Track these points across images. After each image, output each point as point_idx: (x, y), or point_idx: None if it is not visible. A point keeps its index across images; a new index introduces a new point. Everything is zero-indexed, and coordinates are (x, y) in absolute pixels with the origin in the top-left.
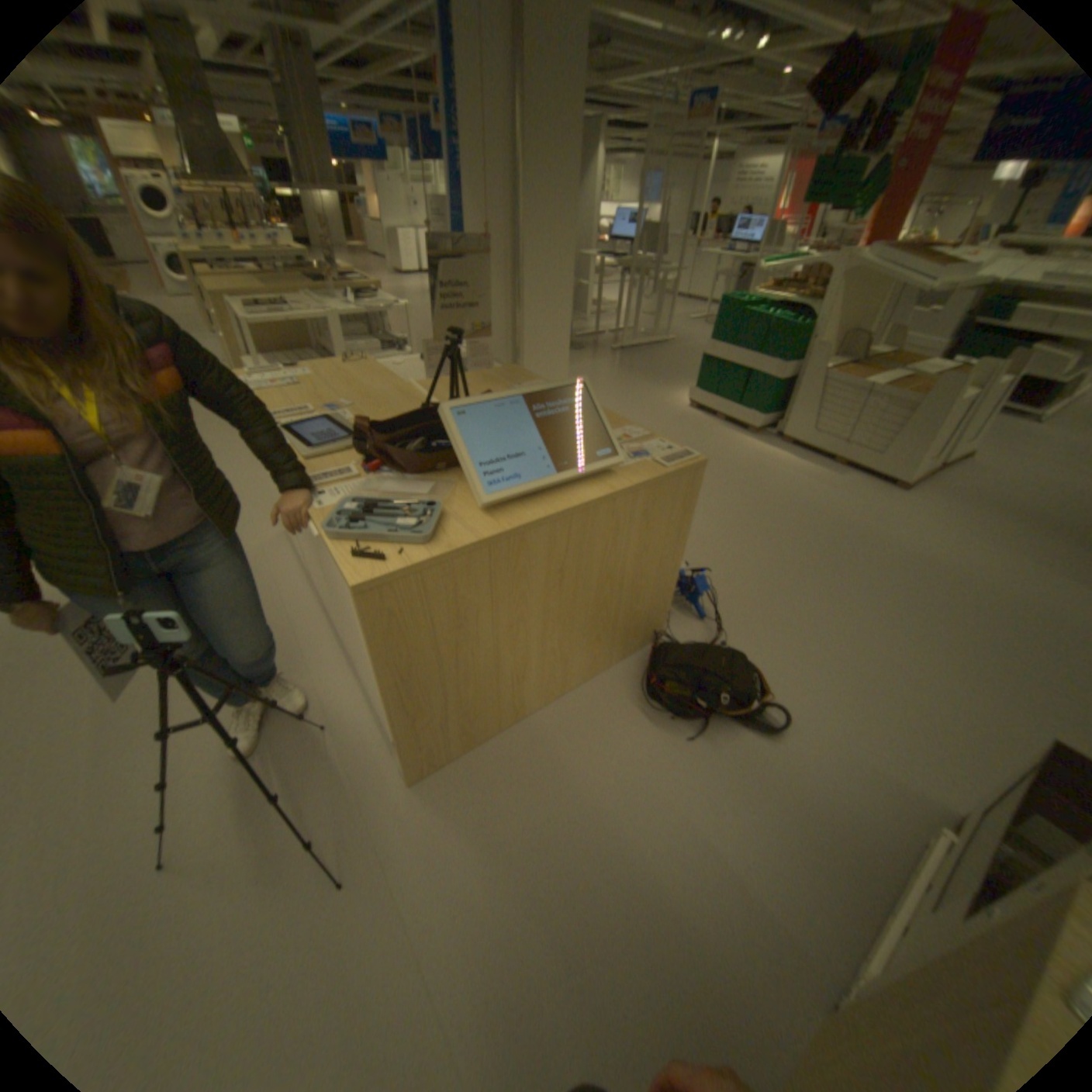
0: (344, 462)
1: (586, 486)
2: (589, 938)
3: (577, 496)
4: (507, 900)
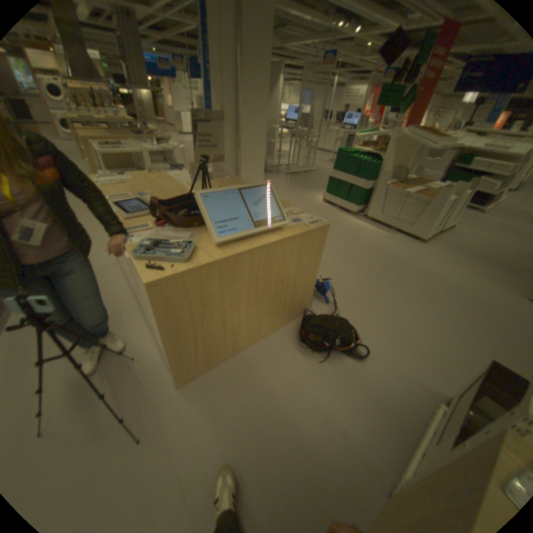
0: (147, 221)
1: (270, 235)
2: (269, 464)
3: (265, 240)
4: (227, 446)
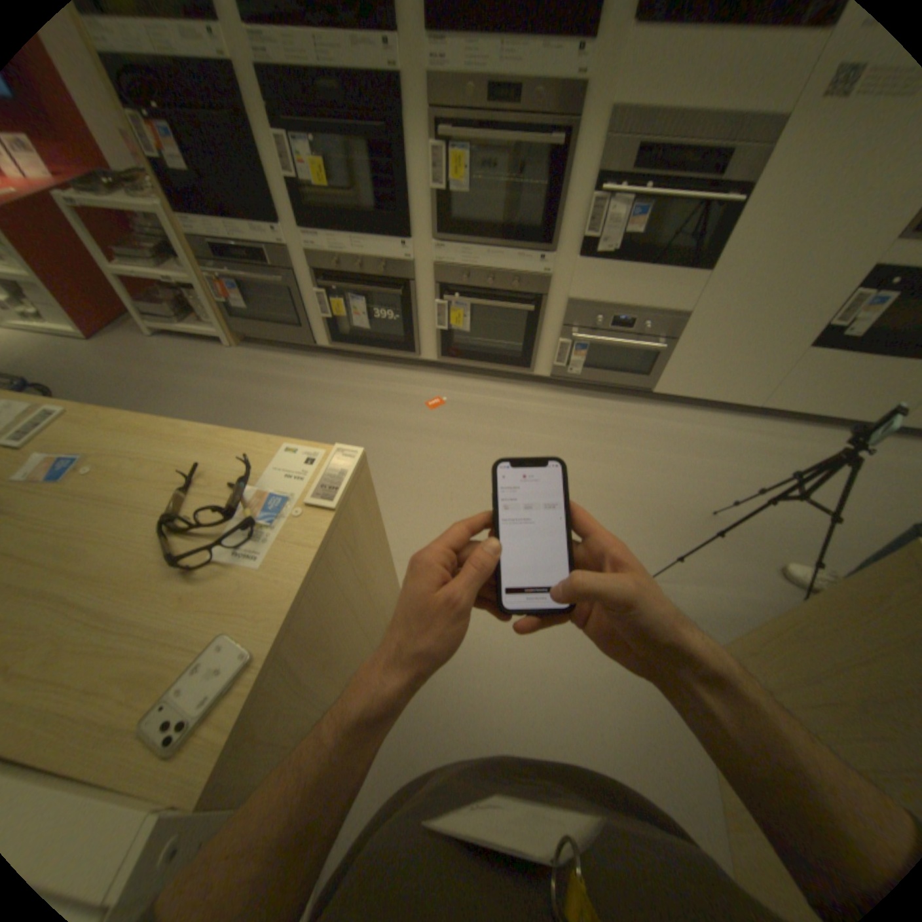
0: None
1: None
2: (513, 702)
3: None
4: (573, 672)
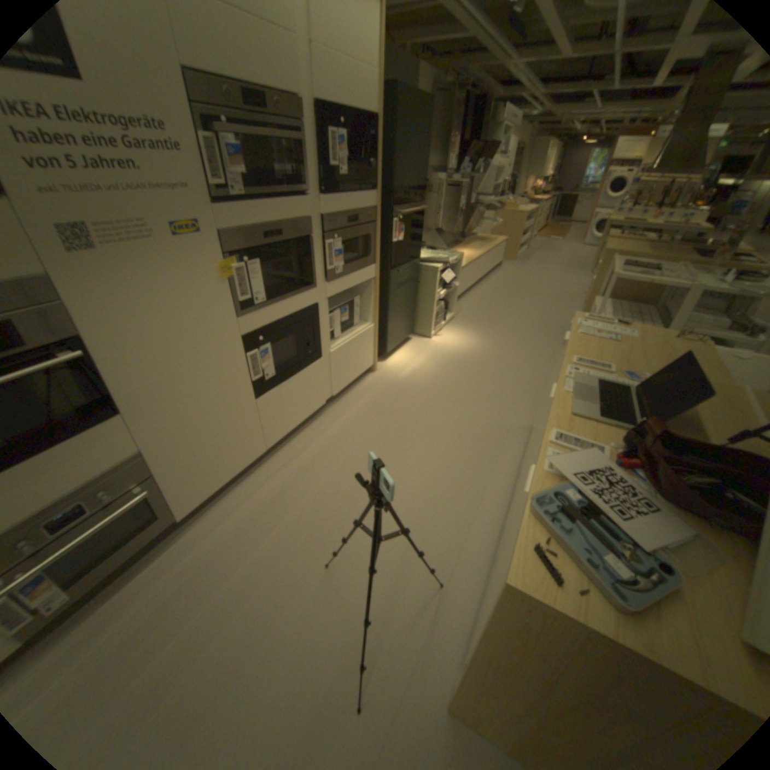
0: (608, 435)
1: None
2: None
3: None
4: None
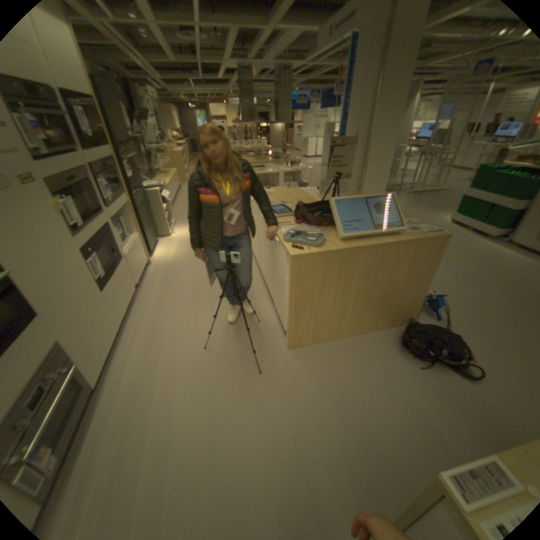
0: (288, 221)
1: (387, 239)
2: (358, 427)
3: (382, 241)
4: (324, 401)
